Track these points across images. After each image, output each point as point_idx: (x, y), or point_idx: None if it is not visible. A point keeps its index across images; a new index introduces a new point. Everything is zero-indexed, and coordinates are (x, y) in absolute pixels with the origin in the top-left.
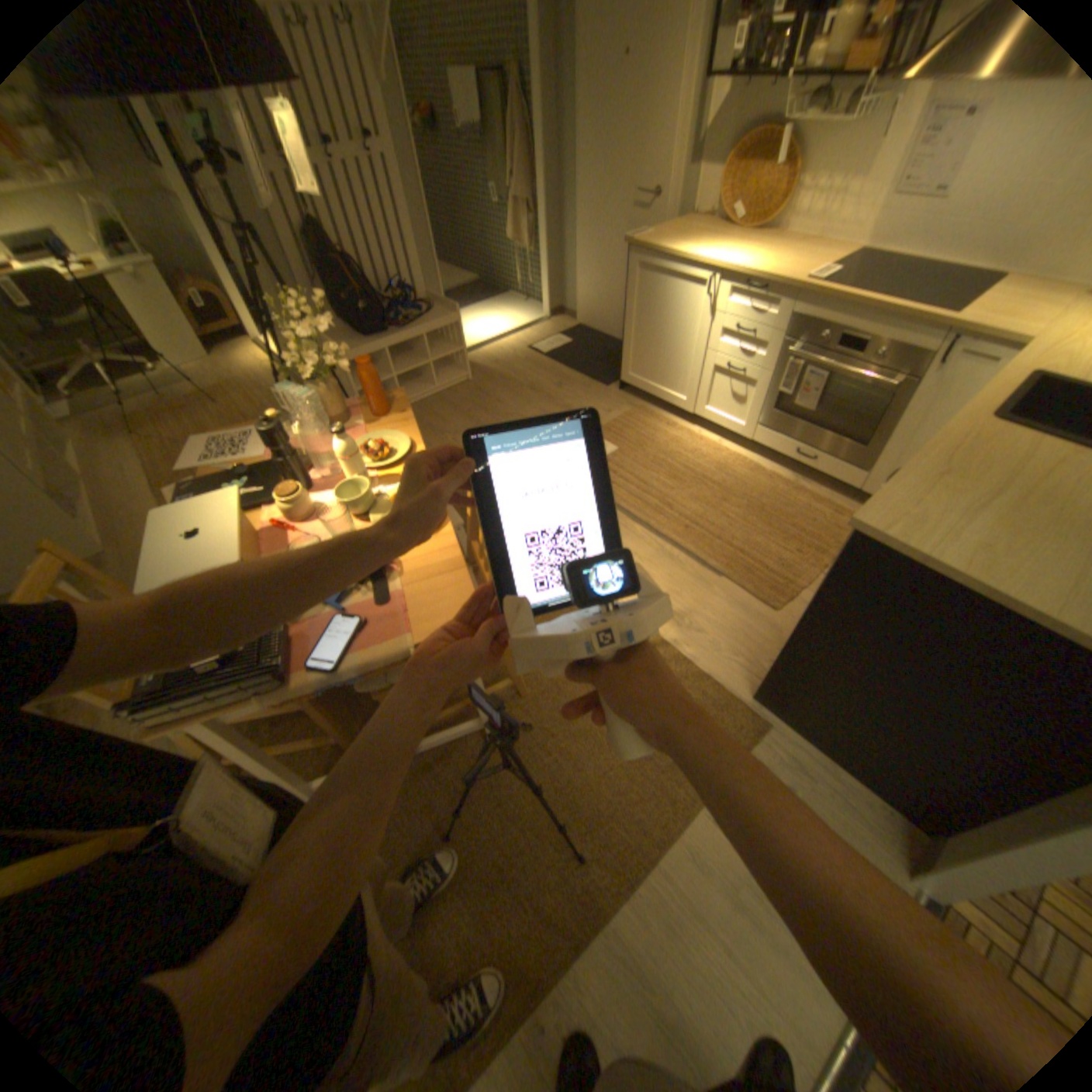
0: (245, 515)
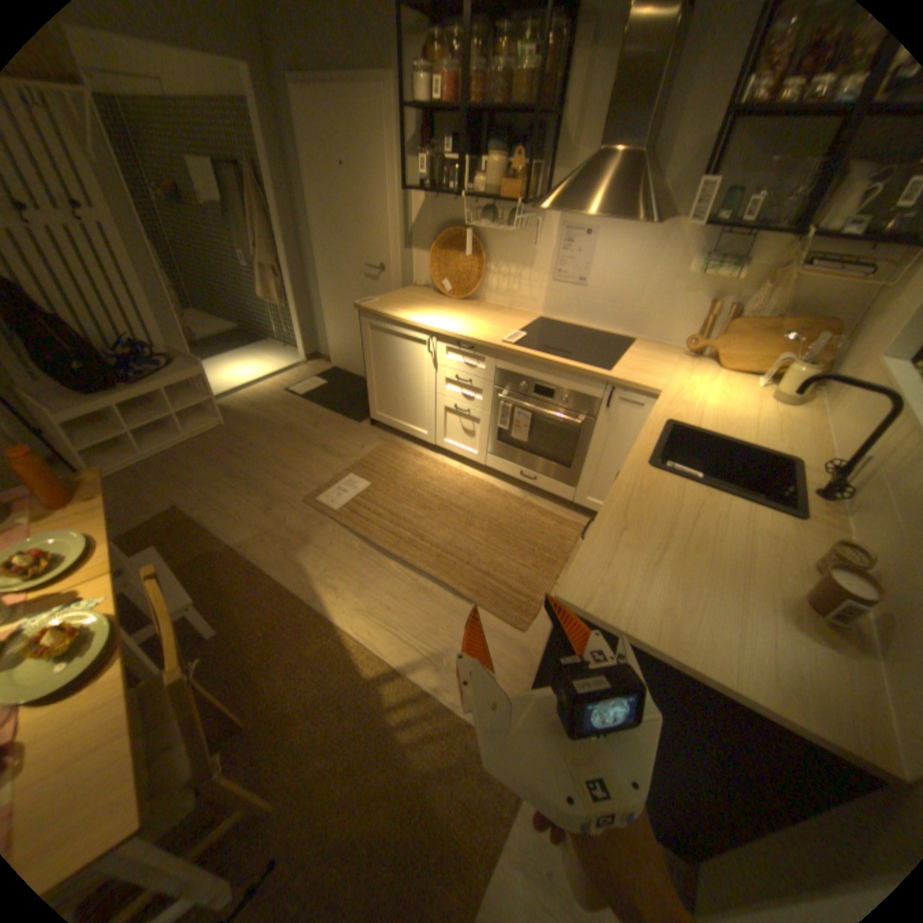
0: None
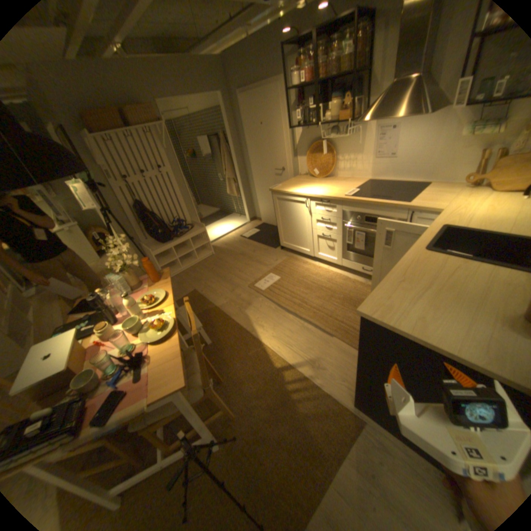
0: (83, 340)
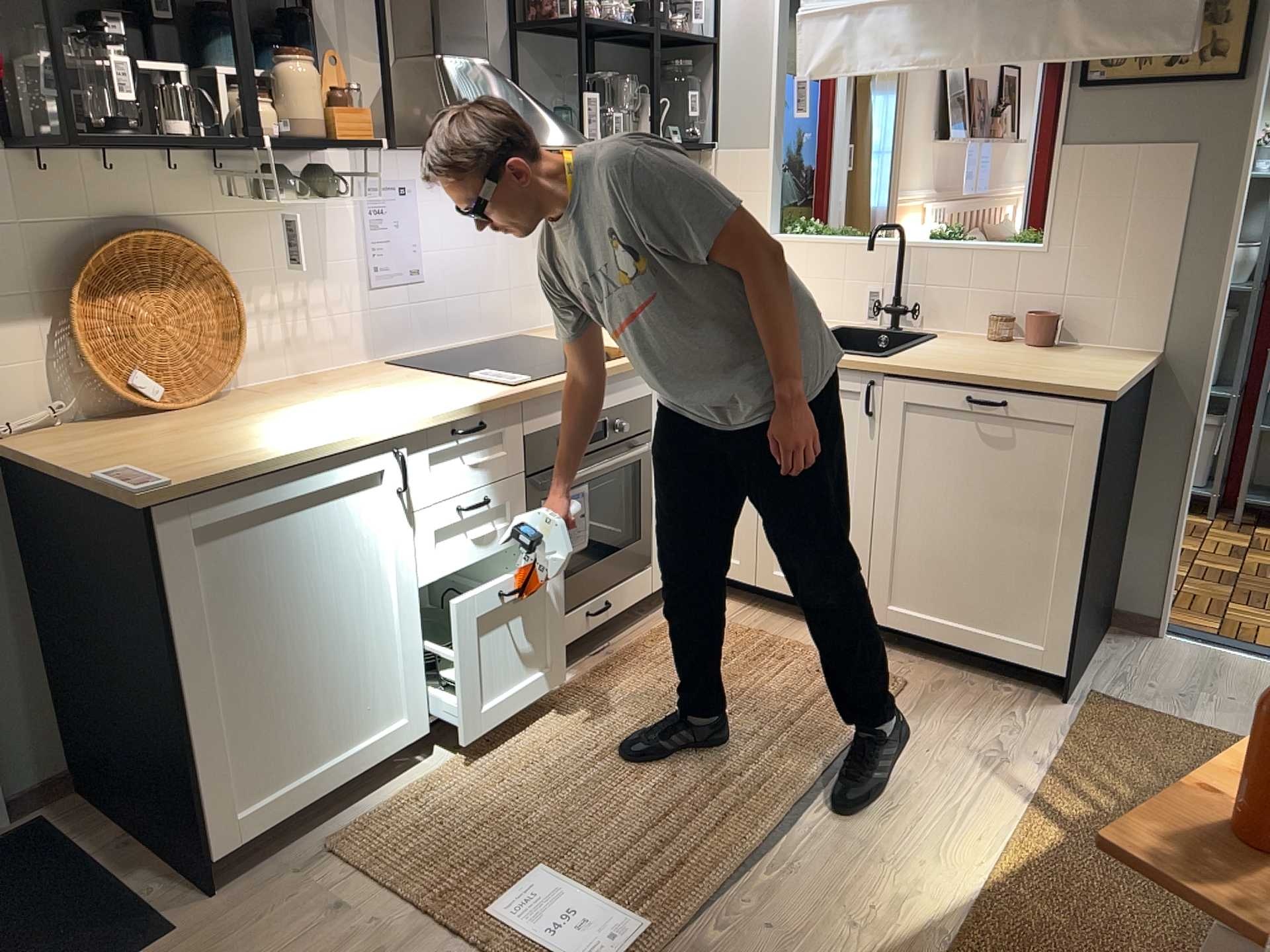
0: None
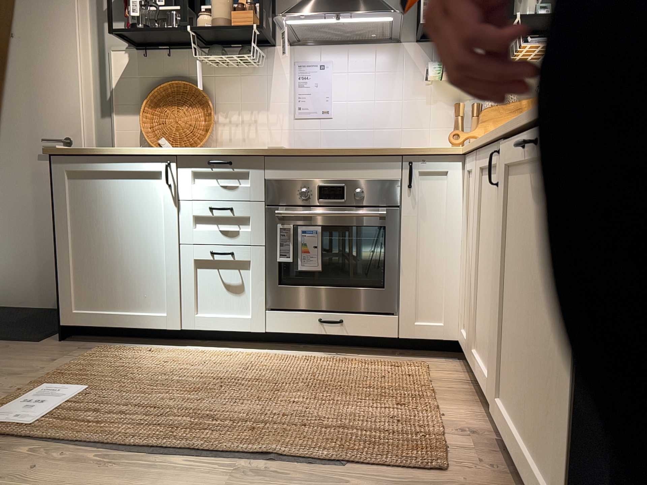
0: None
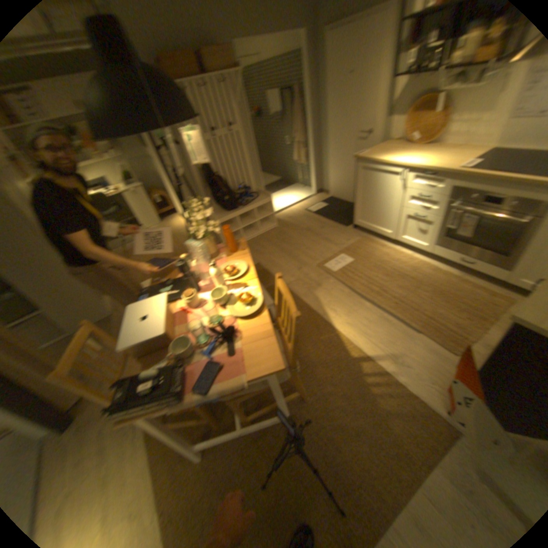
0: (171, 303)
